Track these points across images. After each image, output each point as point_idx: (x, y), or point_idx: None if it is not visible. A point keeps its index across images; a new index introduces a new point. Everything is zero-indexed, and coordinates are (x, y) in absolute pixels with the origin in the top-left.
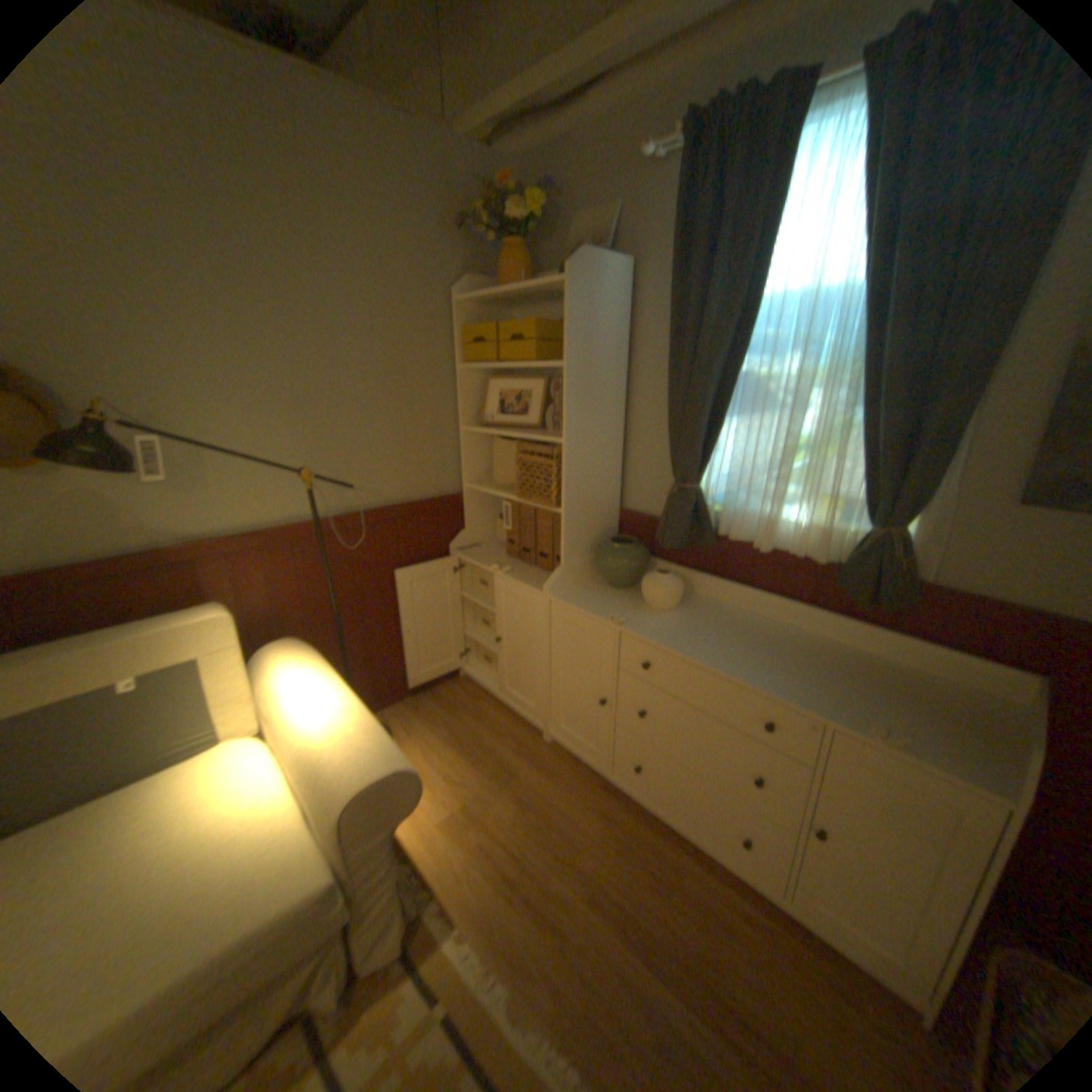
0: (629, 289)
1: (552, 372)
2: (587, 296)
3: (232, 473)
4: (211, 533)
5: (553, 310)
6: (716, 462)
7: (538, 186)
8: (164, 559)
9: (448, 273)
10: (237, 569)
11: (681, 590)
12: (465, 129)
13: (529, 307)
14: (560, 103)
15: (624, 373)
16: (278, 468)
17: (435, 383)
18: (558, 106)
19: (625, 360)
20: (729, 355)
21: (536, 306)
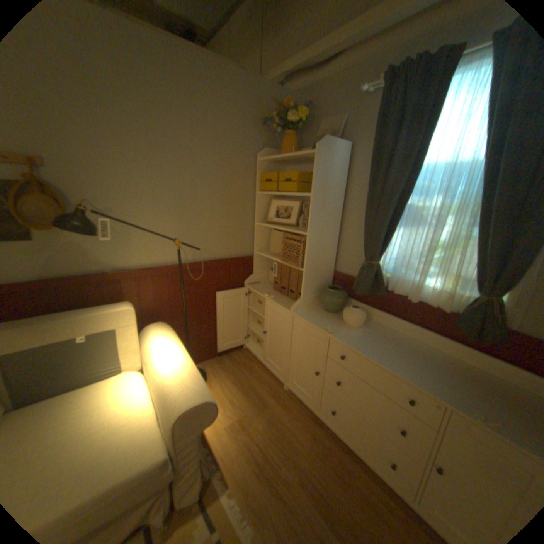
0: (348, 158)
1: (304, 198)
2: (326, 160)
3: (143, 238)
4: (131, 266)
5: (308, 167)
6: (389, 250)
7: (305, 105)
8: (107, 277)
9: (257, 147)
10: (141, 285)
11: (365, 318)
12: (271, 77)
13: (295, 164)
14: (320, 65)
15: (342, 200)
16: (165, 237)
17: (245, 200)
18: (318, 66)
19: (343, 194)
20: (401, 194)
21: (299, 164)
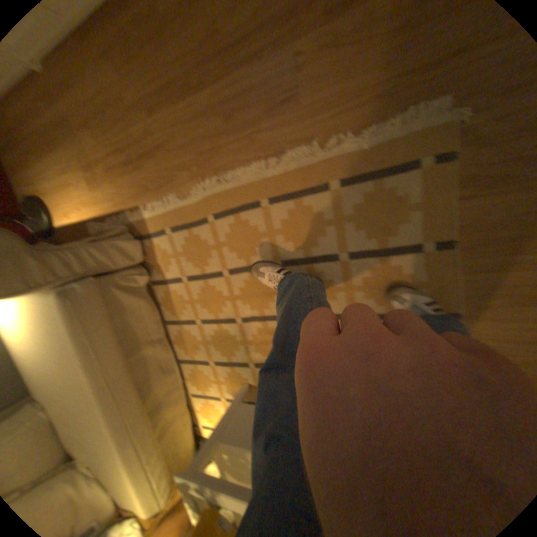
0: None
1: None
2: None
3: None
4: None
5: None
6: None
7: None
8: None
9: None
10: None
11: None
12: None
13: None
14: None
15: None
16: None
17: None
18: None
19: None
20: None
21: None
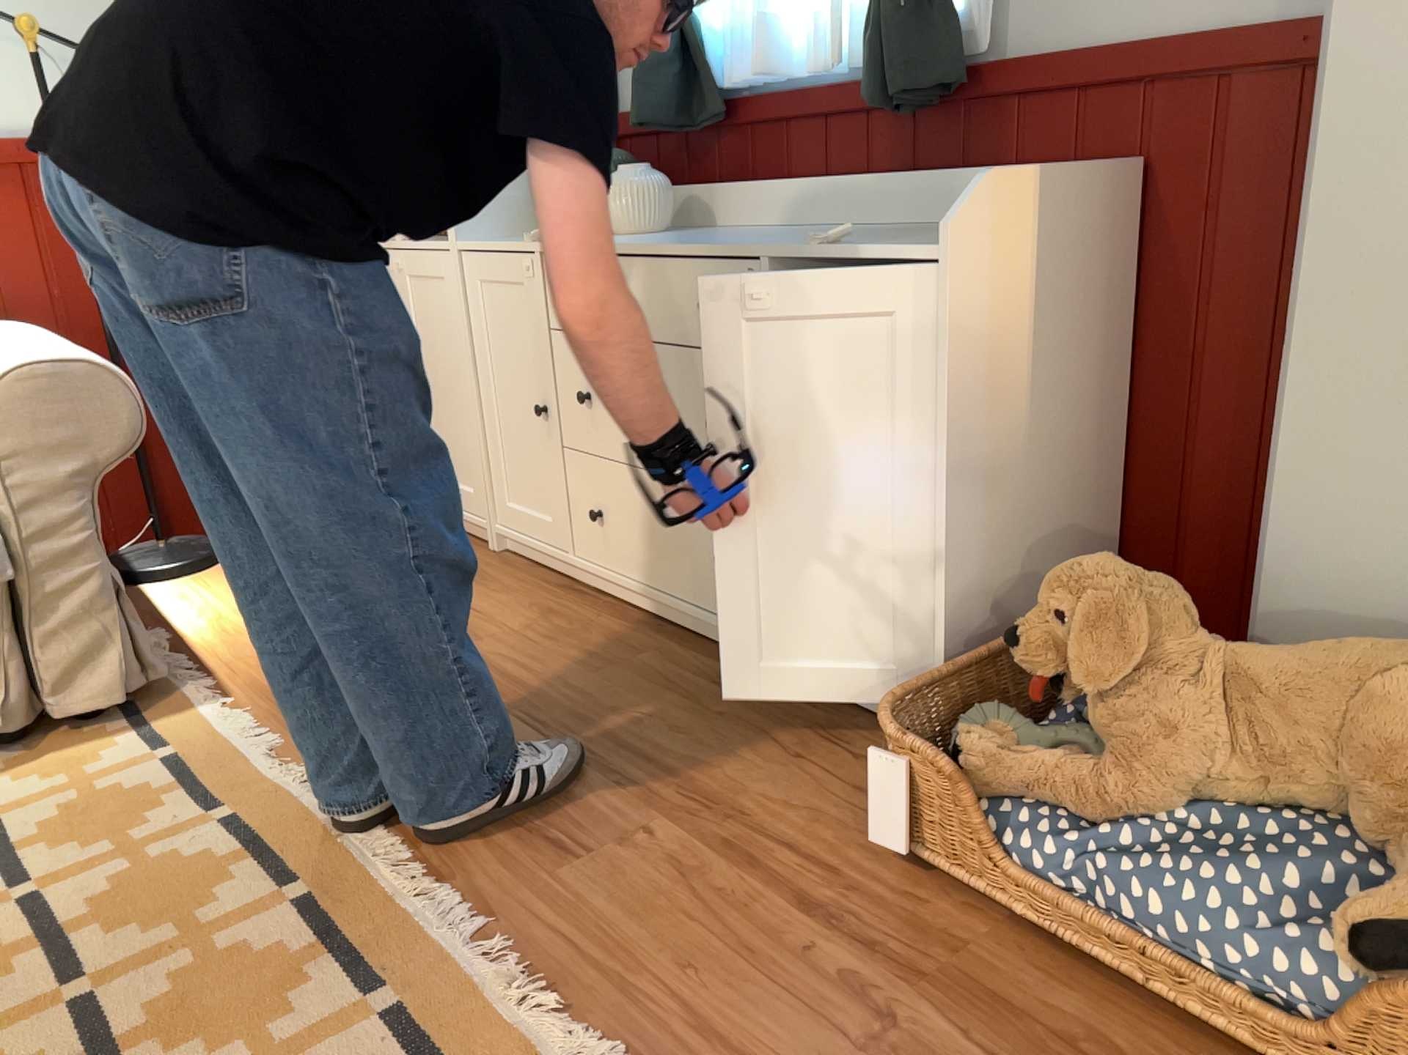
0: None
1: None
2: None
3: None
4: None
5: None
6: None
7: None
8: None
9: None
10: None
11: (655, 190)
12: None
13: None
14: None
15: None
16: None
17: None
18: None
19: None
20: None
21: None
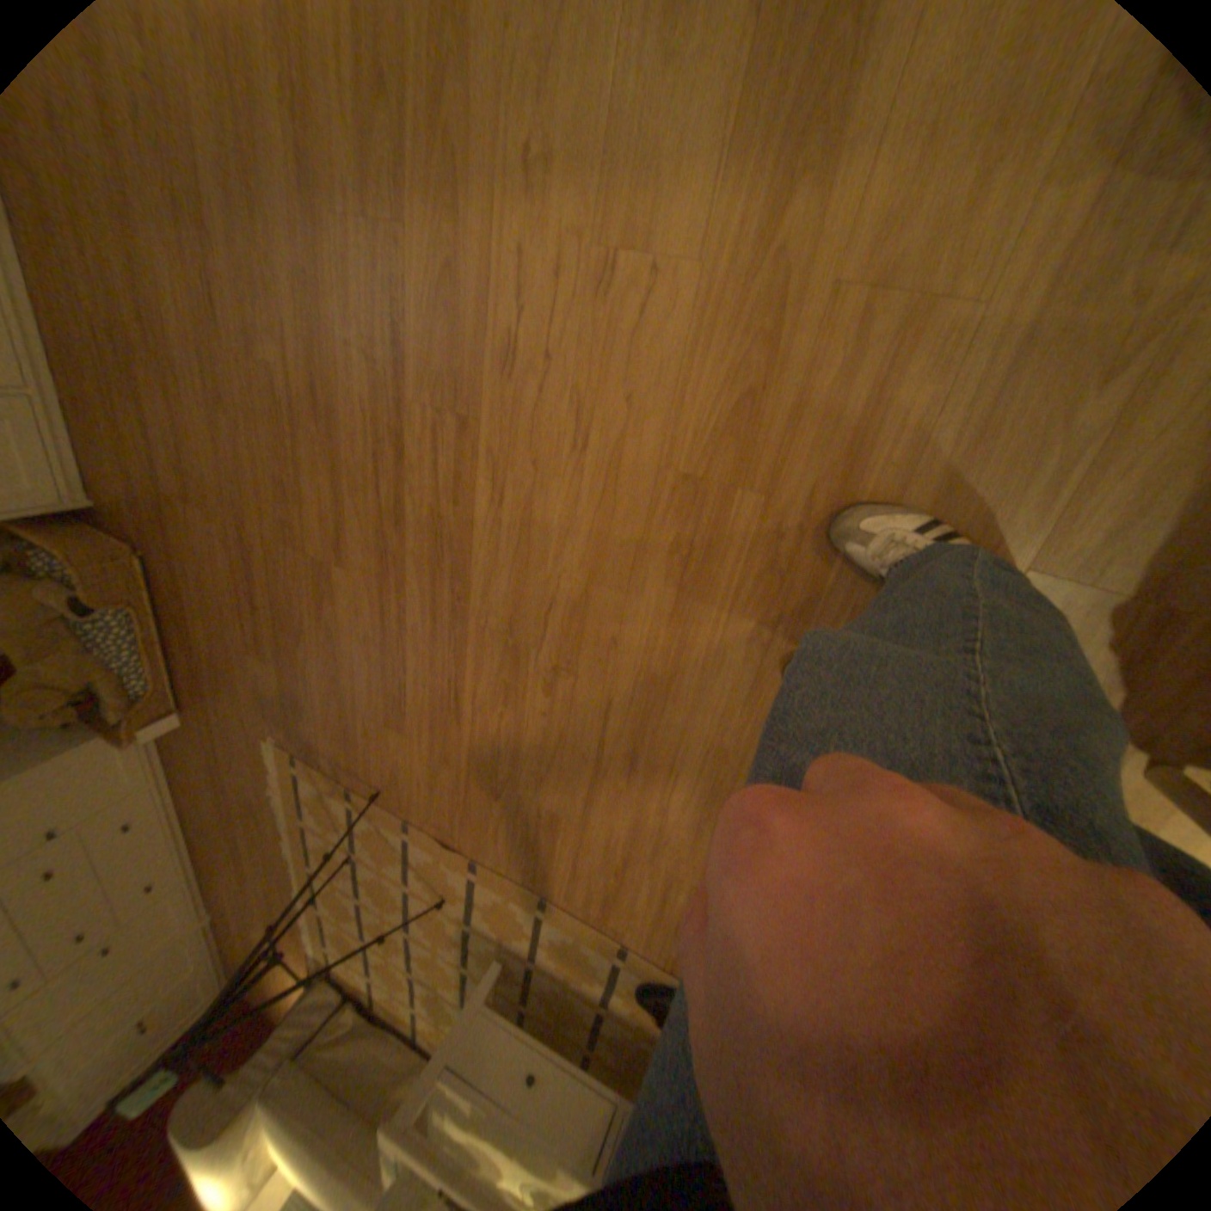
0: None
1: None
2: None
3: None
4: None
5: None
6: None
7: None
8: None
9: None
10: None
11: None
12: None
13: None
14: None
15: None
16: None
17: None
18: None
19: None
20: None
21: None
